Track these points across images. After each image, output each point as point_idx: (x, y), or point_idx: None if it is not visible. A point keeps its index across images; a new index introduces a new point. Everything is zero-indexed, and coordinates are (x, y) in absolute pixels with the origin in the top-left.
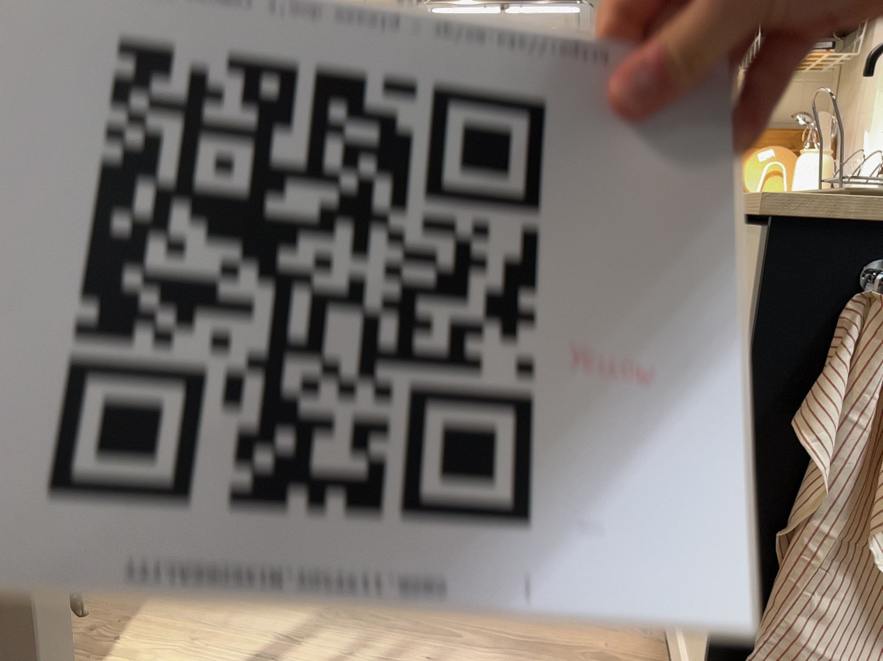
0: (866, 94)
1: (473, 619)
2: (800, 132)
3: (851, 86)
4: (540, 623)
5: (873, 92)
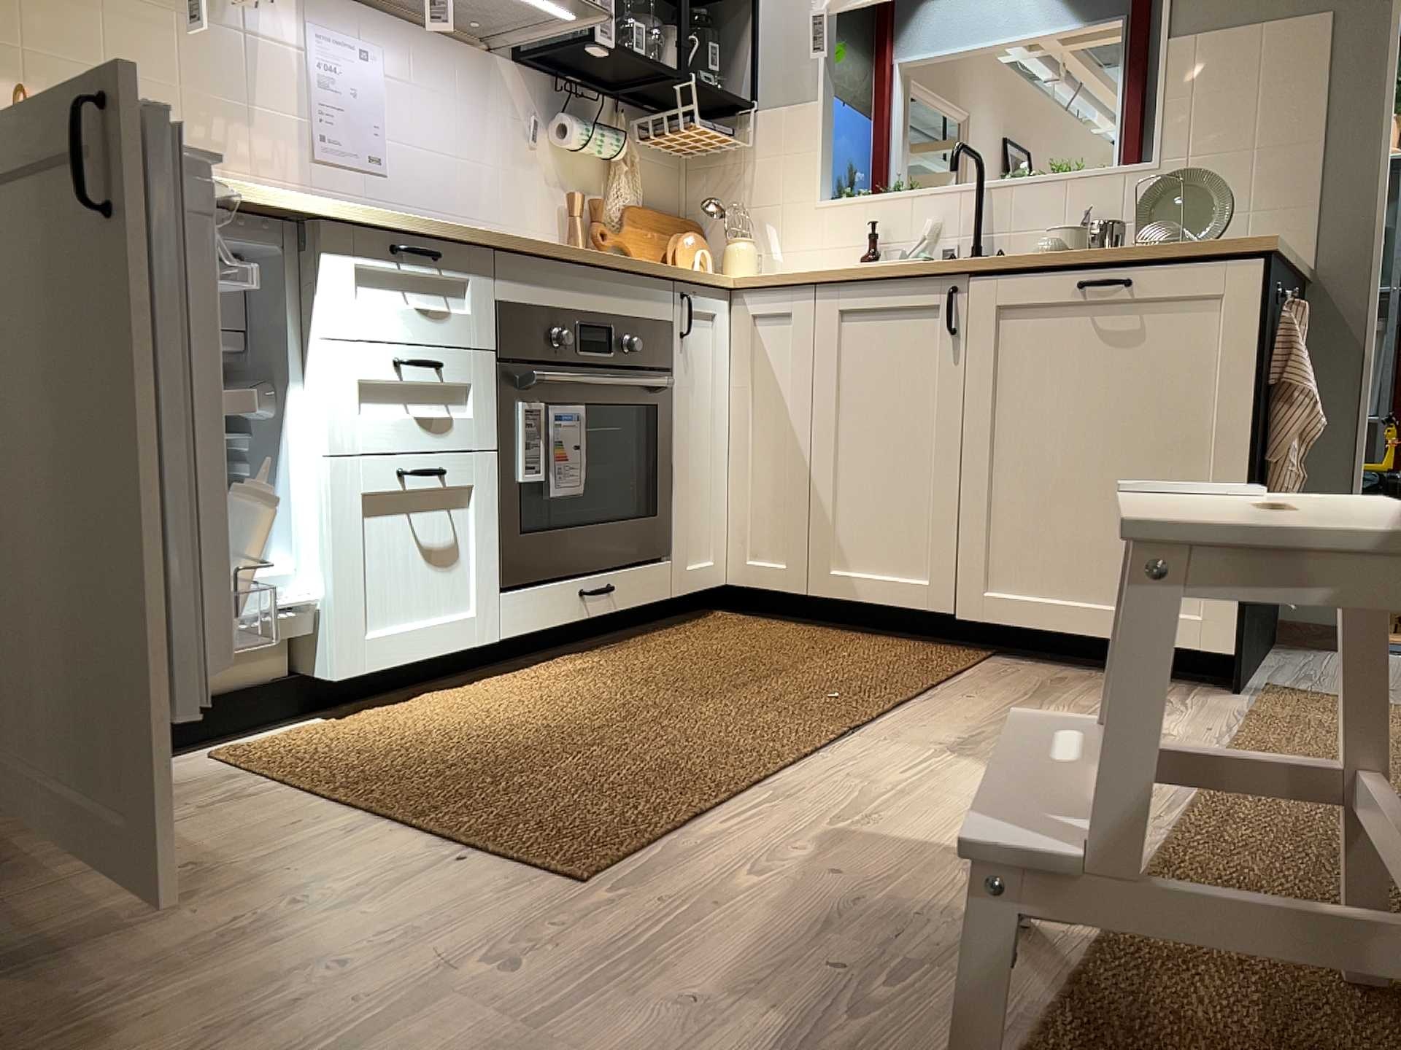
0: (760, 186)
1: (982, 700)
2: (694, 219)
3: (722, 176)
4: (996, 682)
5: (774, 184)
